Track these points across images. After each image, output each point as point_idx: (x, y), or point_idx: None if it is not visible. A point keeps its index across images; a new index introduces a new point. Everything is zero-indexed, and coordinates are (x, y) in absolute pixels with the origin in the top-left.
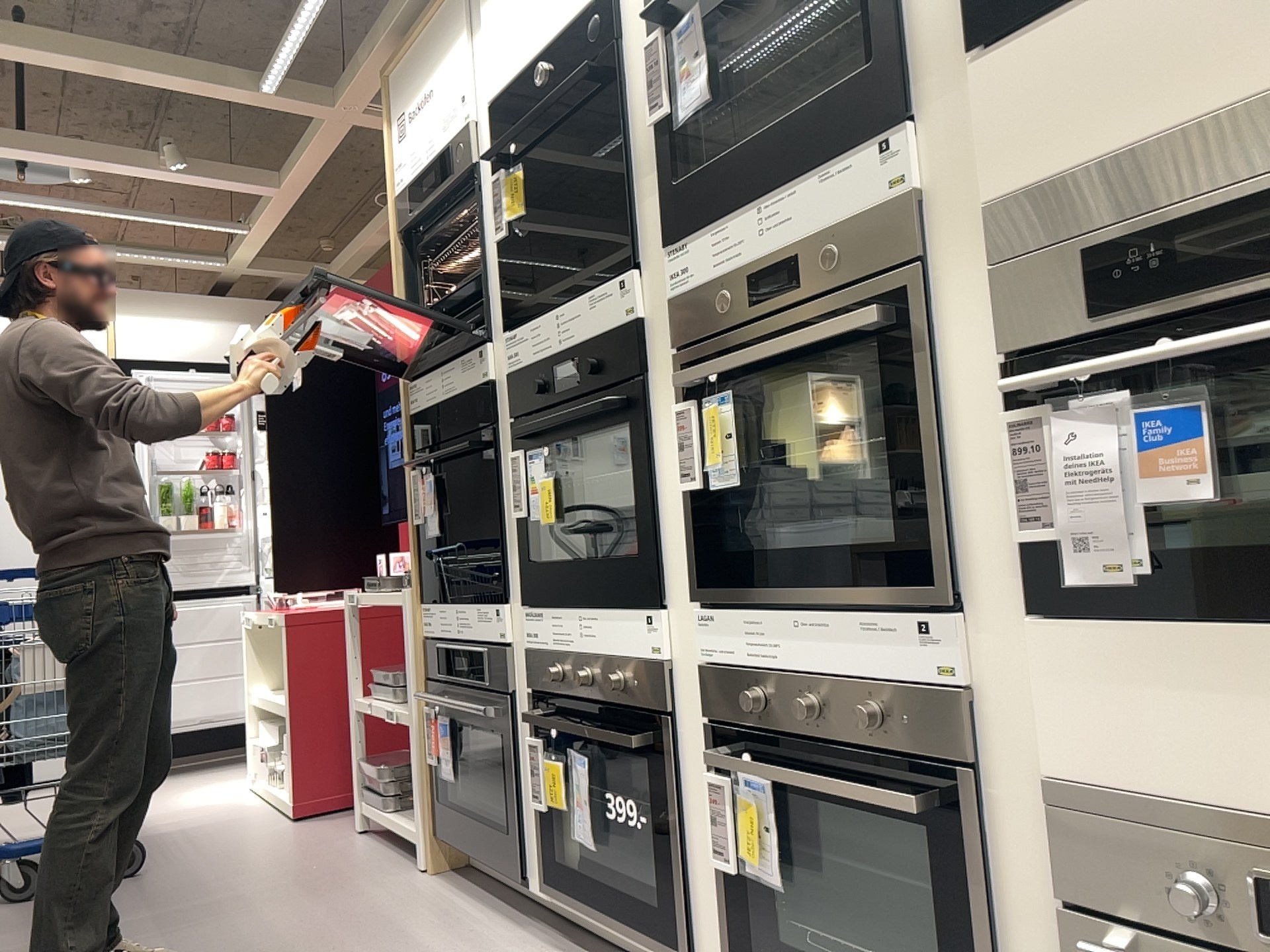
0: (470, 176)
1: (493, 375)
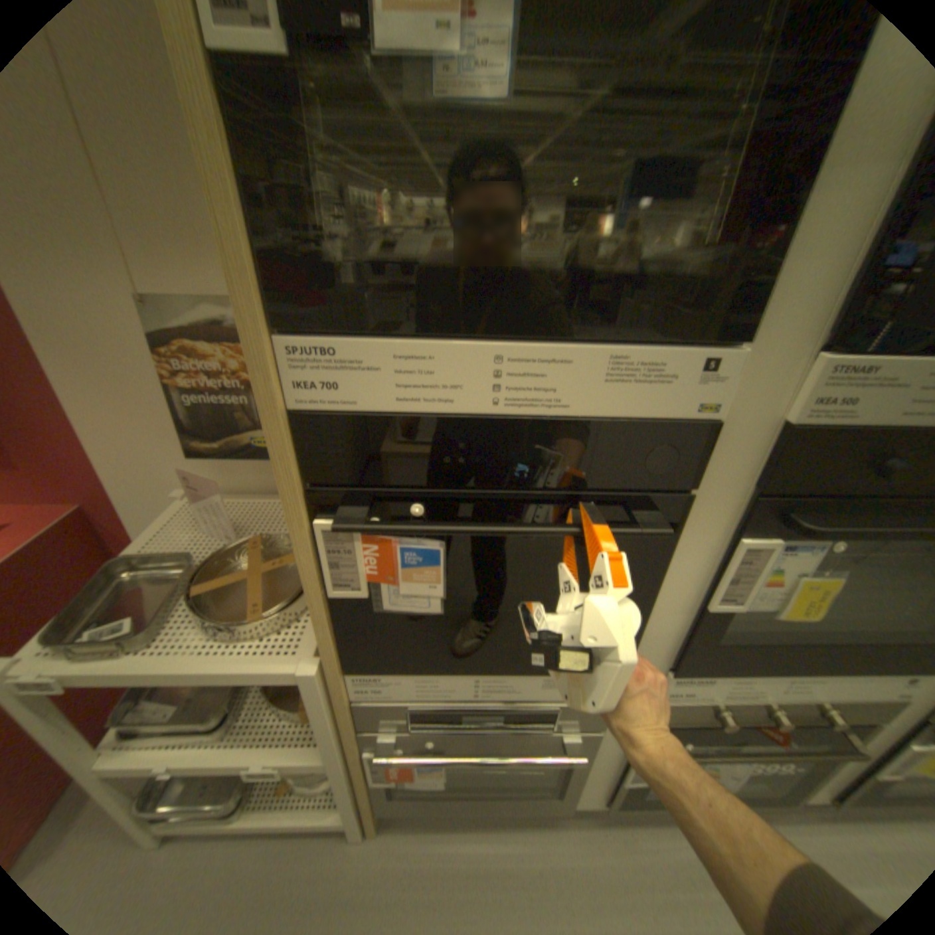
0: None
1: (730, 406)
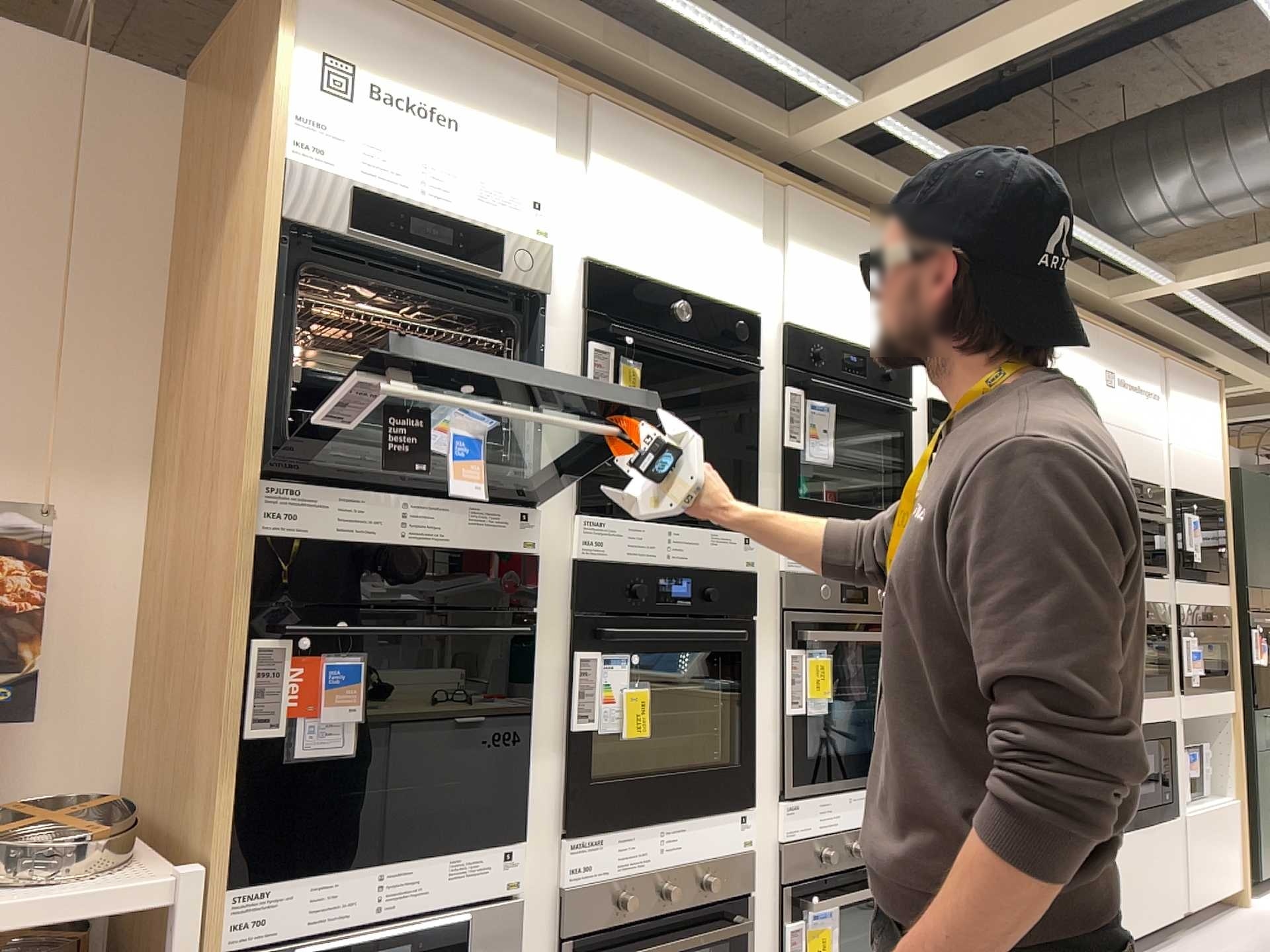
0: (543, 309)
1: (545, 548)
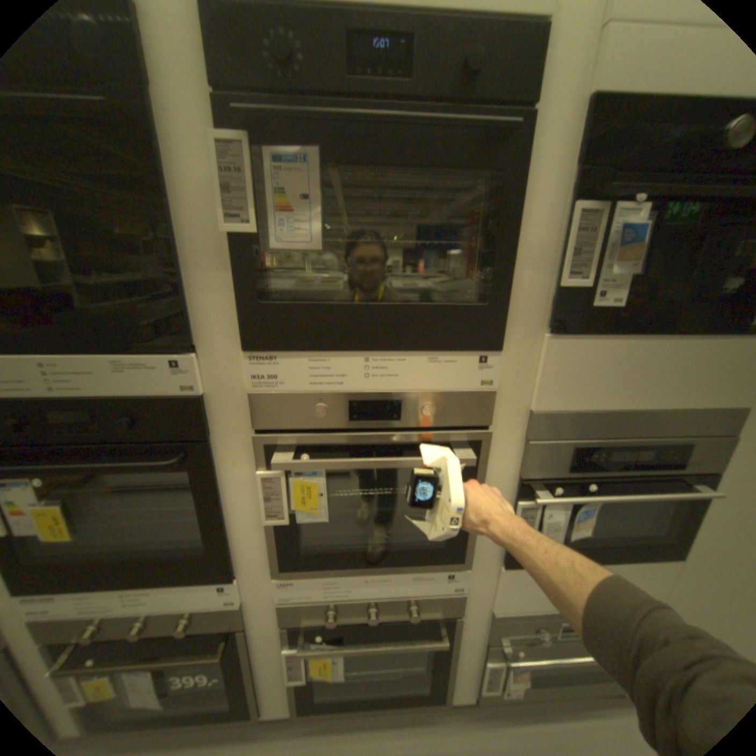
0: None
1: None
